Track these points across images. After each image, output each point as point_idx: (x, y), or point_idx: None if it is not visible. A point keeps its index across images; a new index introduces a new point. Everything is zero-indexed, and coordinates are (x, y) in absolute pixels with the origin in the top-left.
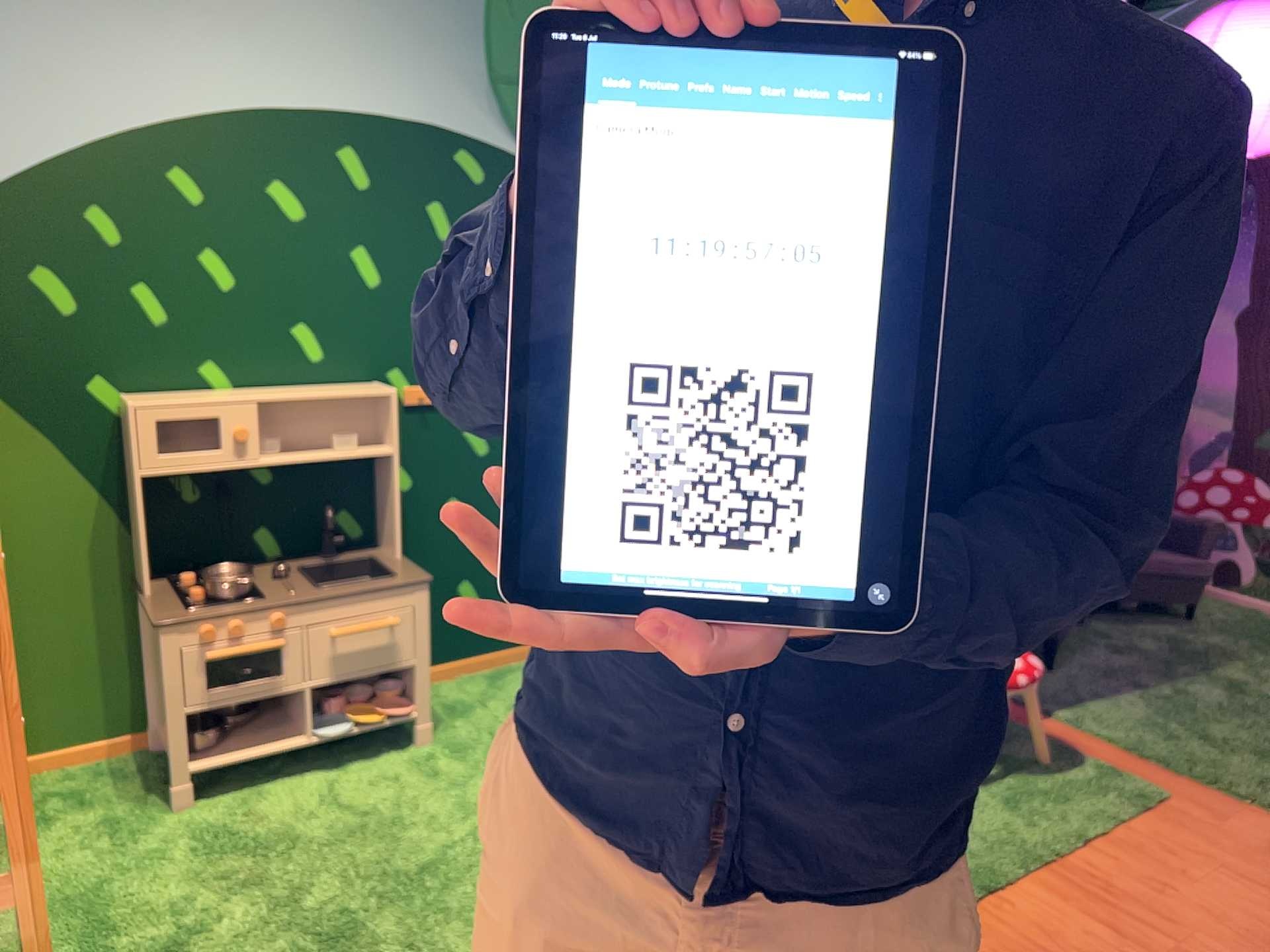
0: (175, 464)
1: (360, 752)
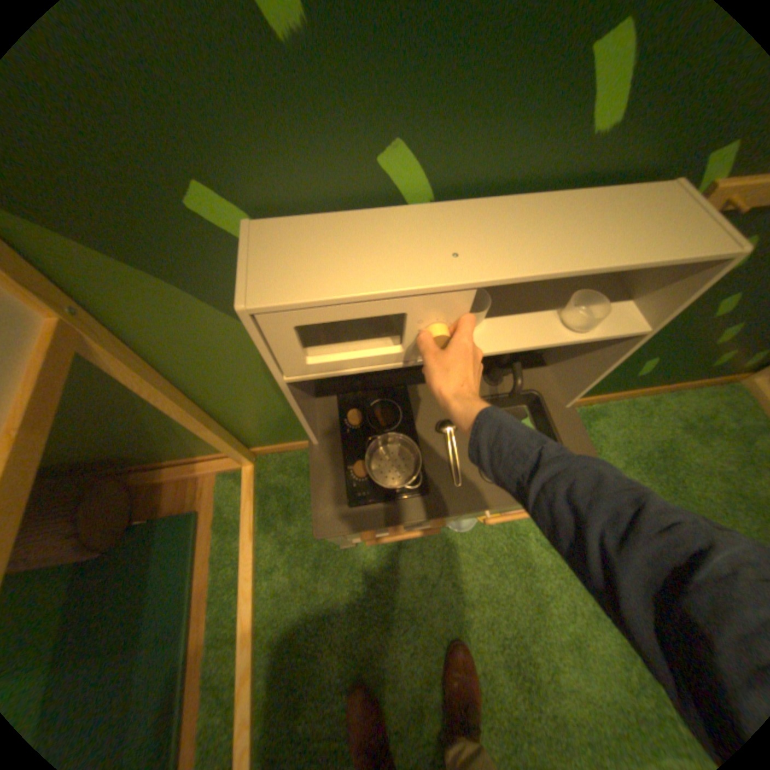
0: (334, 369)
1: None
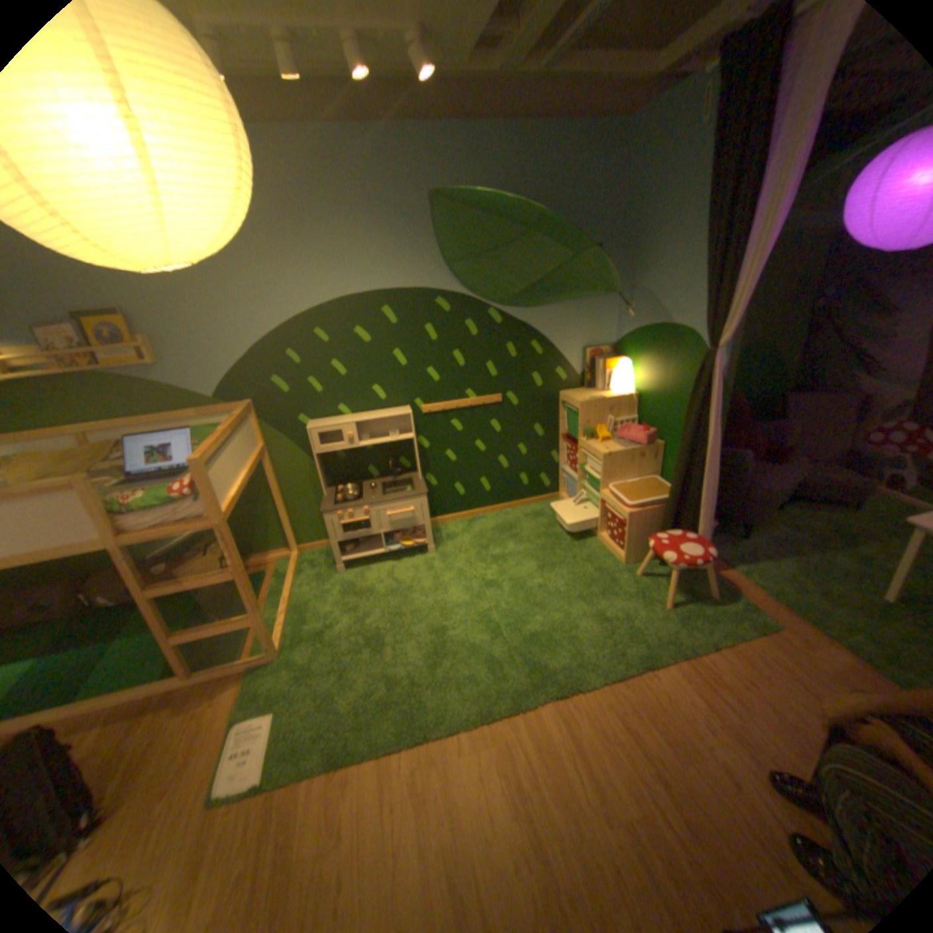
0: (327, 450)
1: (408, 554)
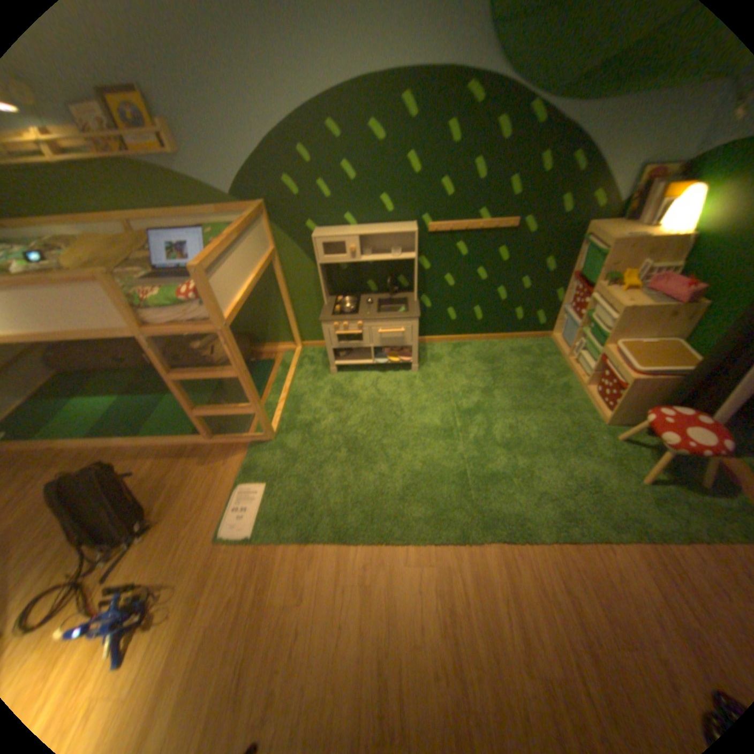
0: (330, 260)
1: (393, 367)
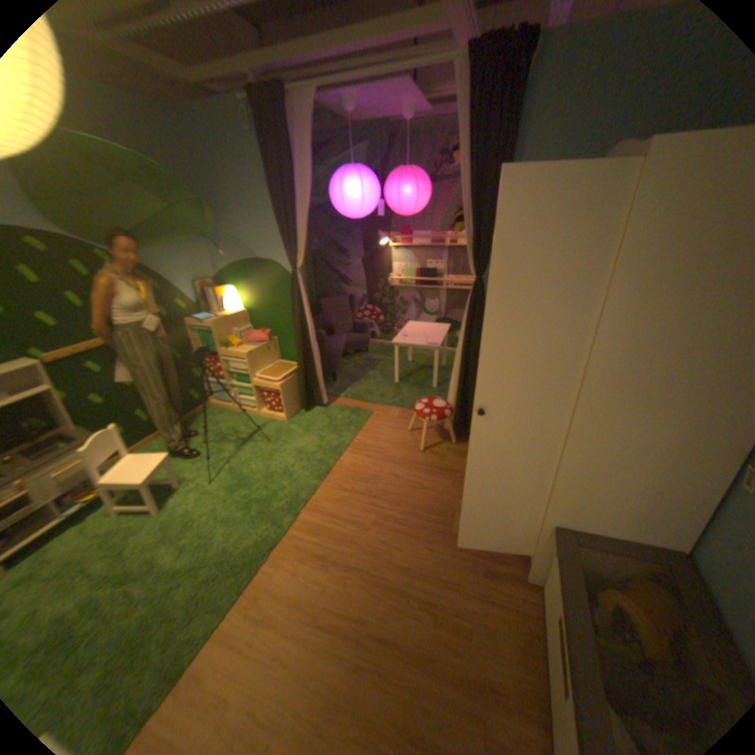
0: None
1: (91, 510)
